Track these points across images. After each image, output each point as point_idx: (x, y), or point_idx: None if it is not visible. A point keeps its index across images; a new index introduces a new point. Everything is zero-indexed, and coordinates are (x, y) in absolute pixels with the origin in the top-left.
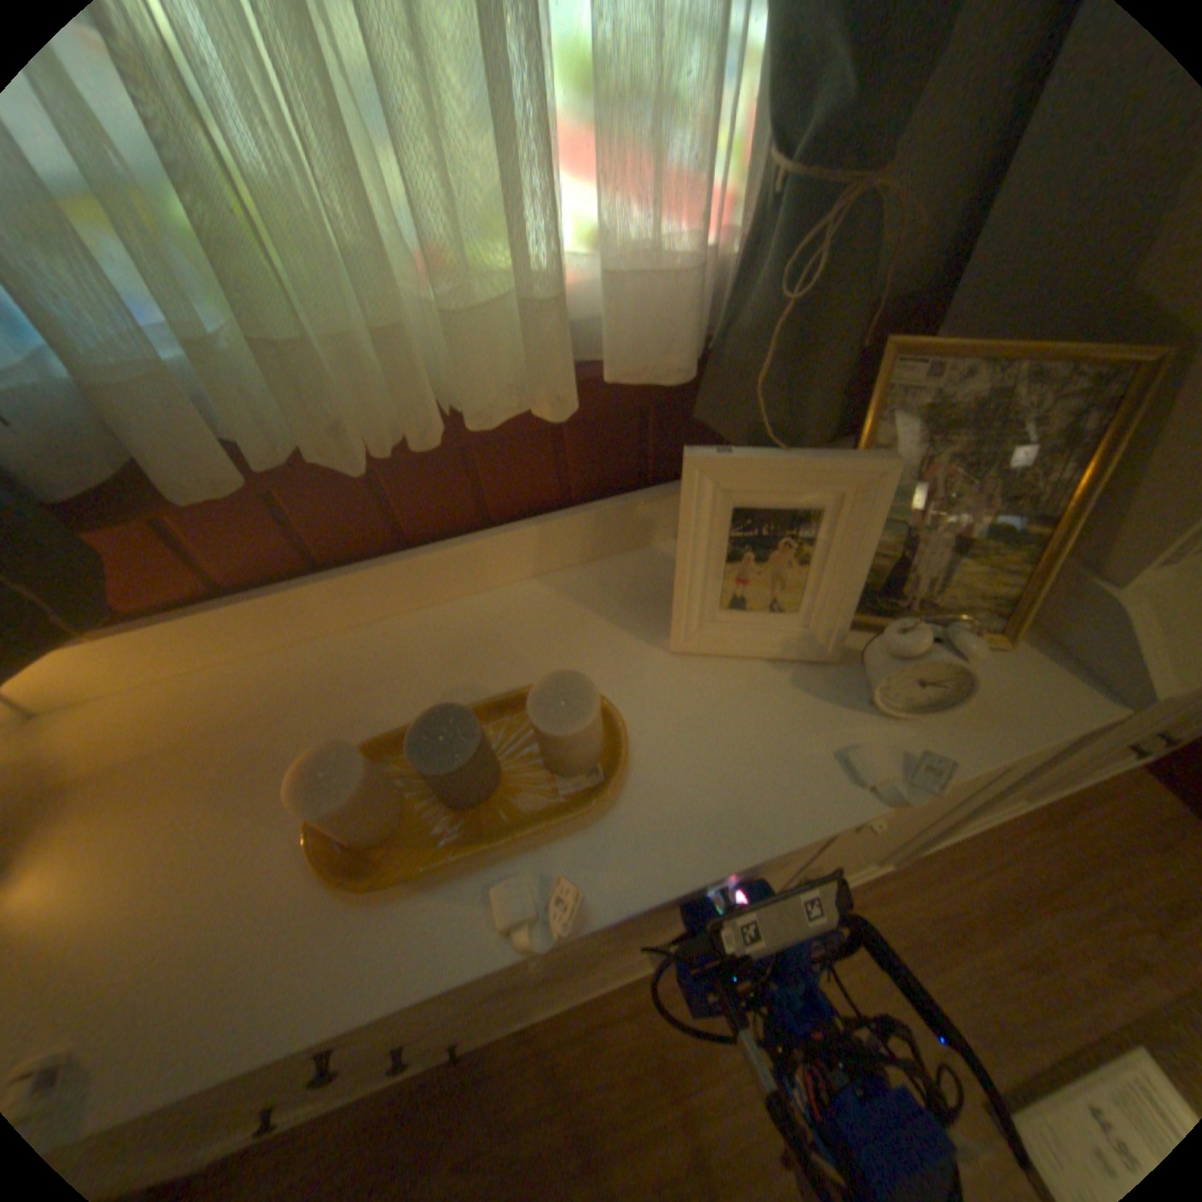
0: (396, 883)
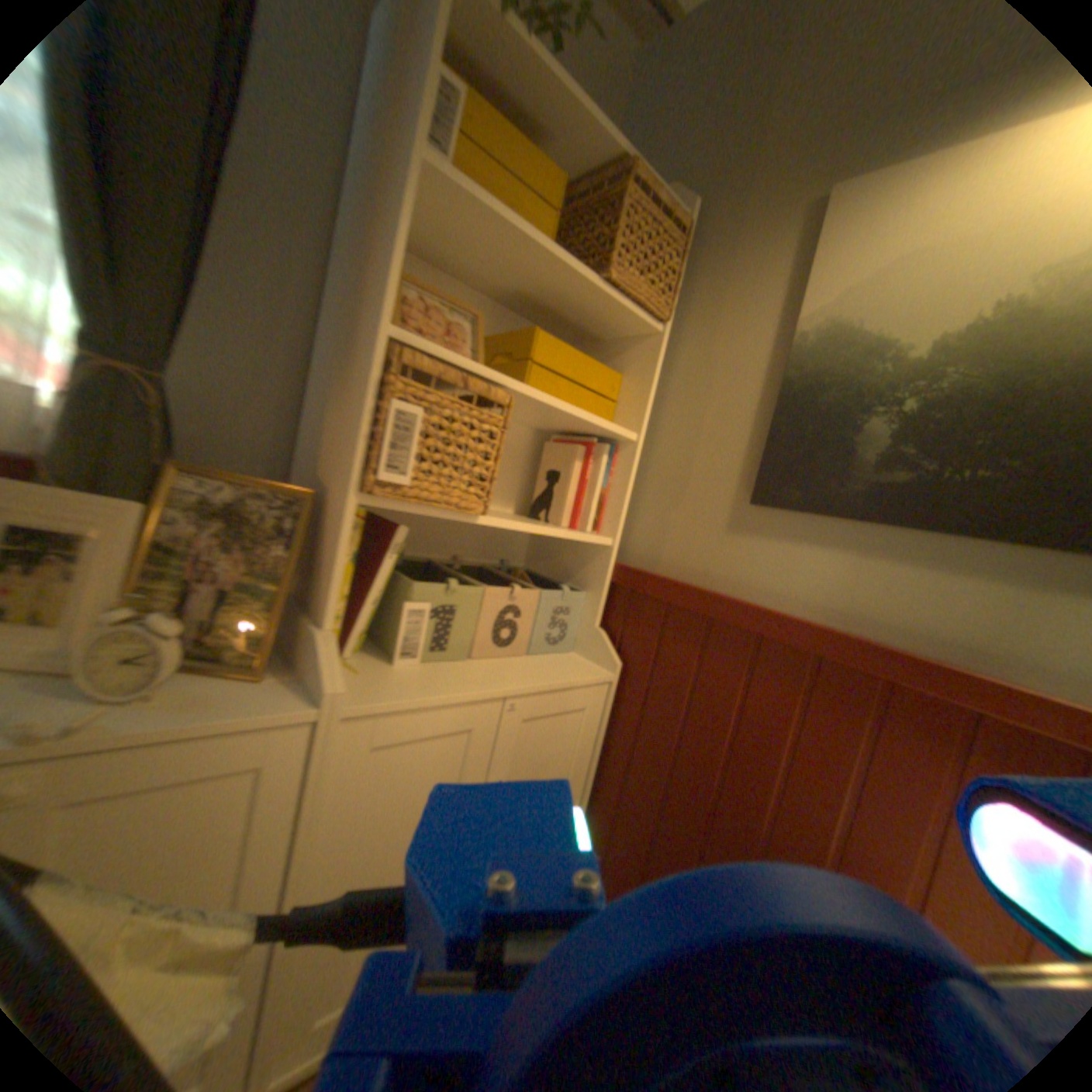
0: None
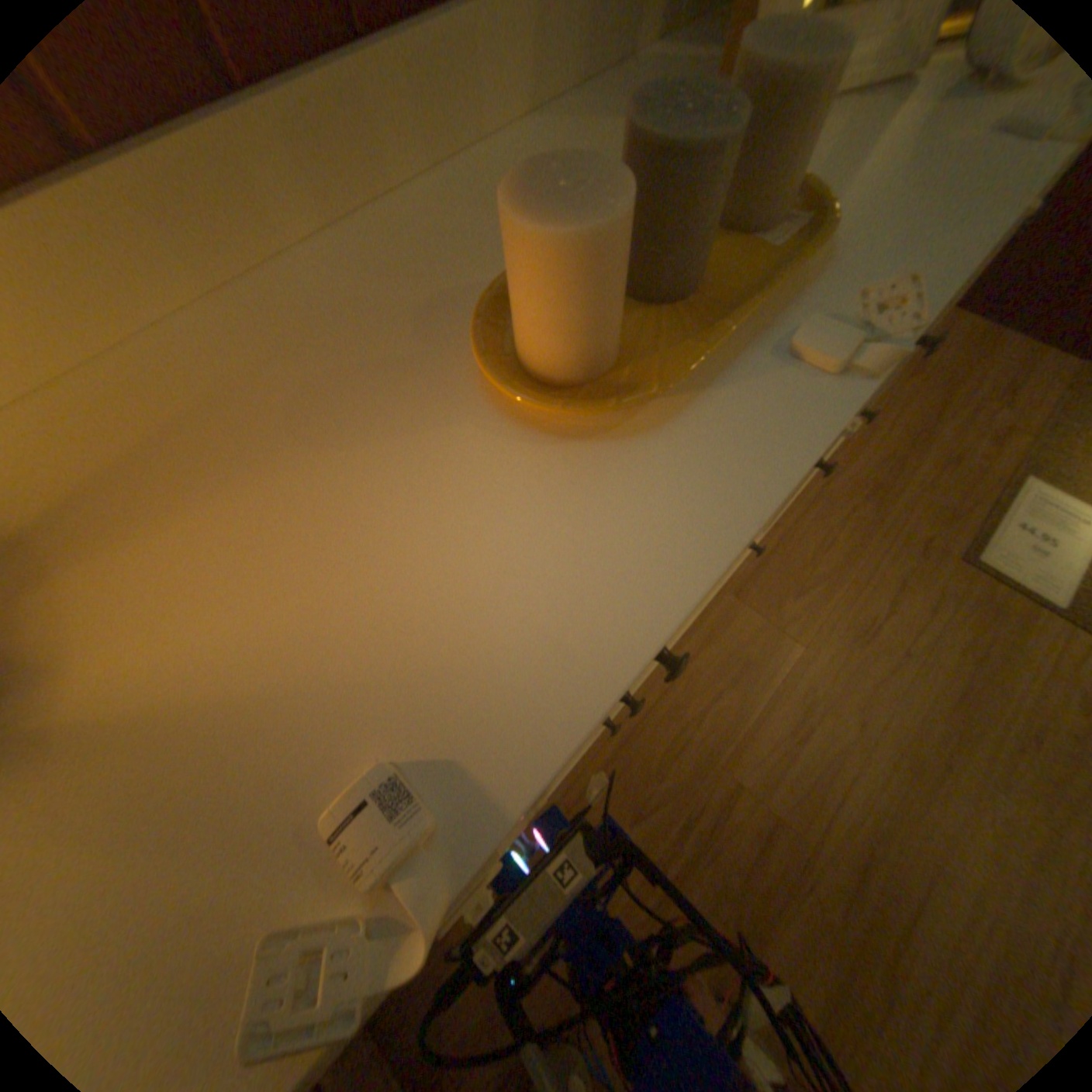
0: (684, 373)
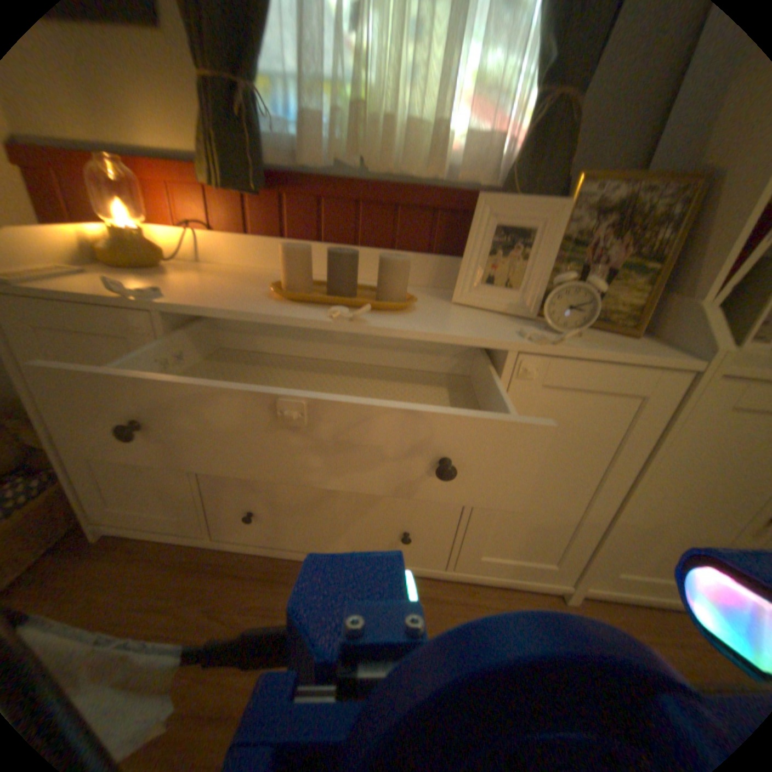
0: (299, 297)
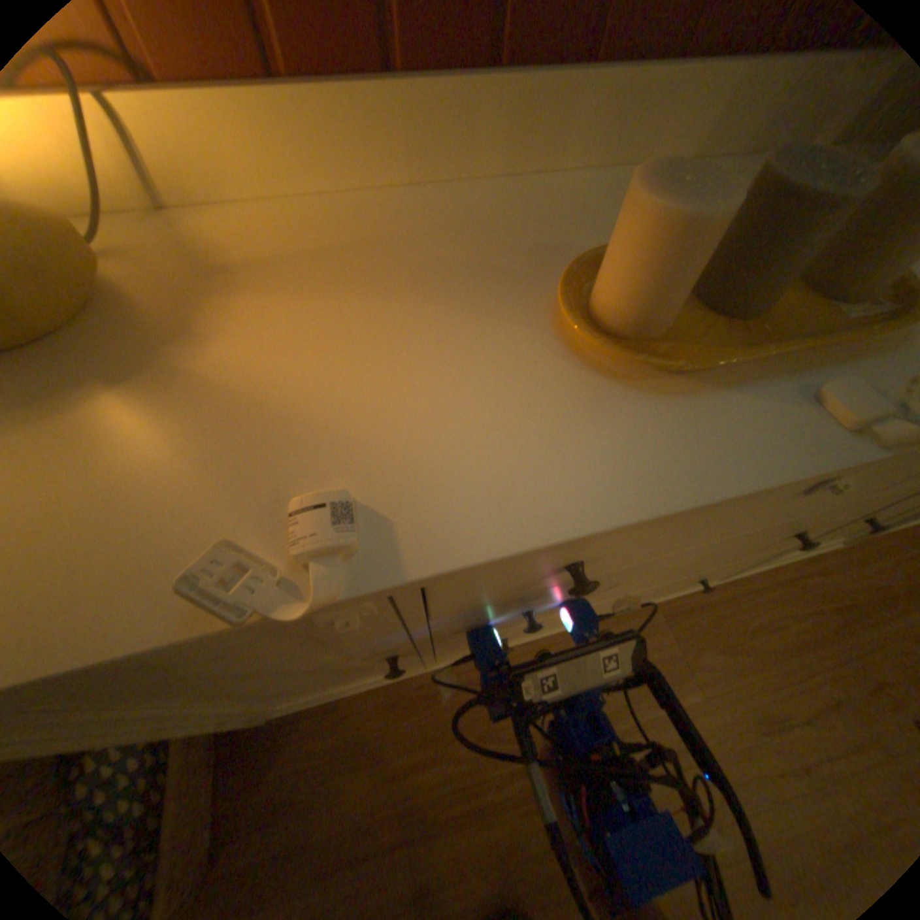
0: (713, 365)
